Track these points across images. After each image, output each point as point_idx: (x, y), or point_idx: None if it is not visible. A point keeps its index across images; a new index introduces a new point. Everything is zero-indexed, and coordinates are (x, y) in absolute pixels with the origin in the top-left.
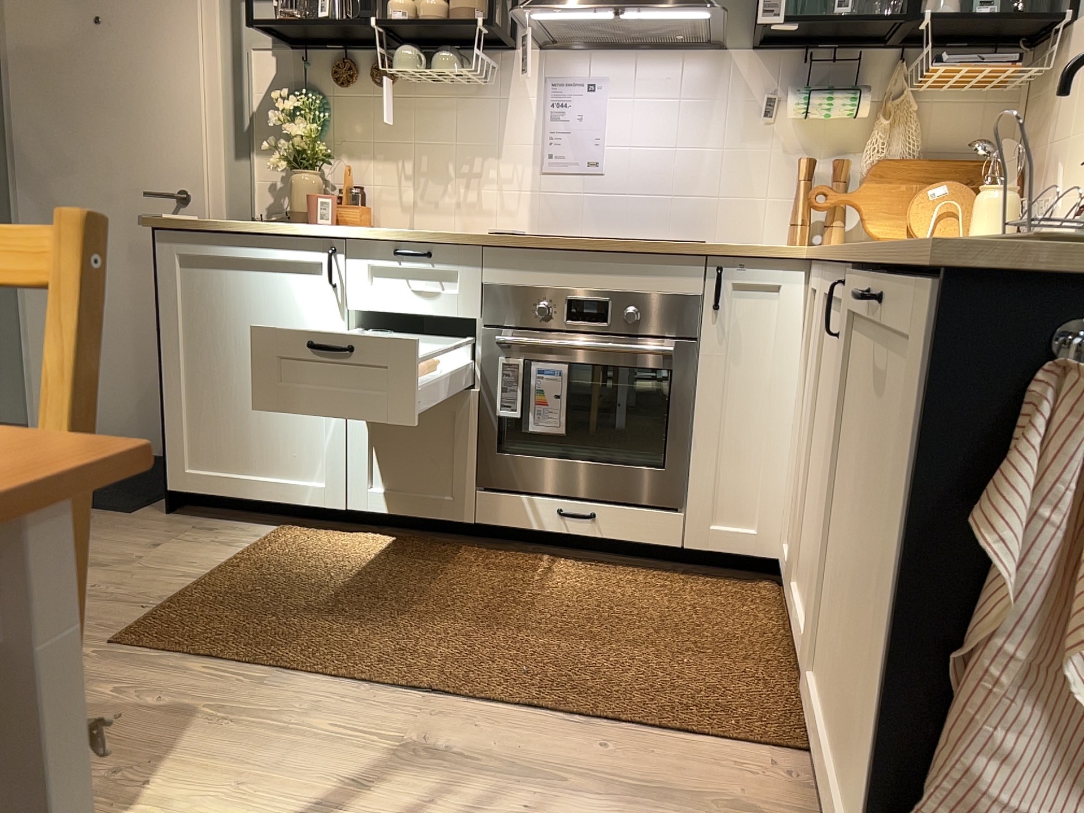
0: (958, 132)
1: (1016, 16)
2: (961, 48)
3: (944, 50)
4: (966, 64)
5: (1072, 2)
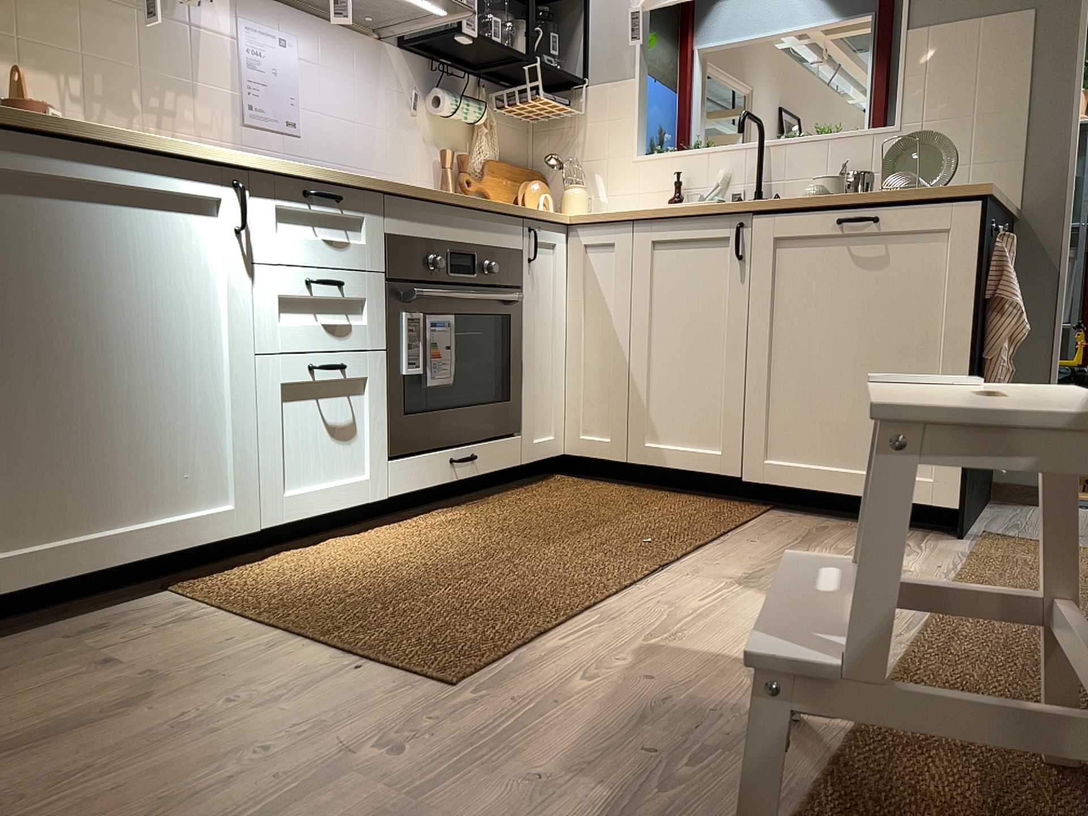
0: (508, 146)
1: (565, 74)
2: (506, 86)
3: (497, 85)
4: (551, 99)
5: (579, 73)
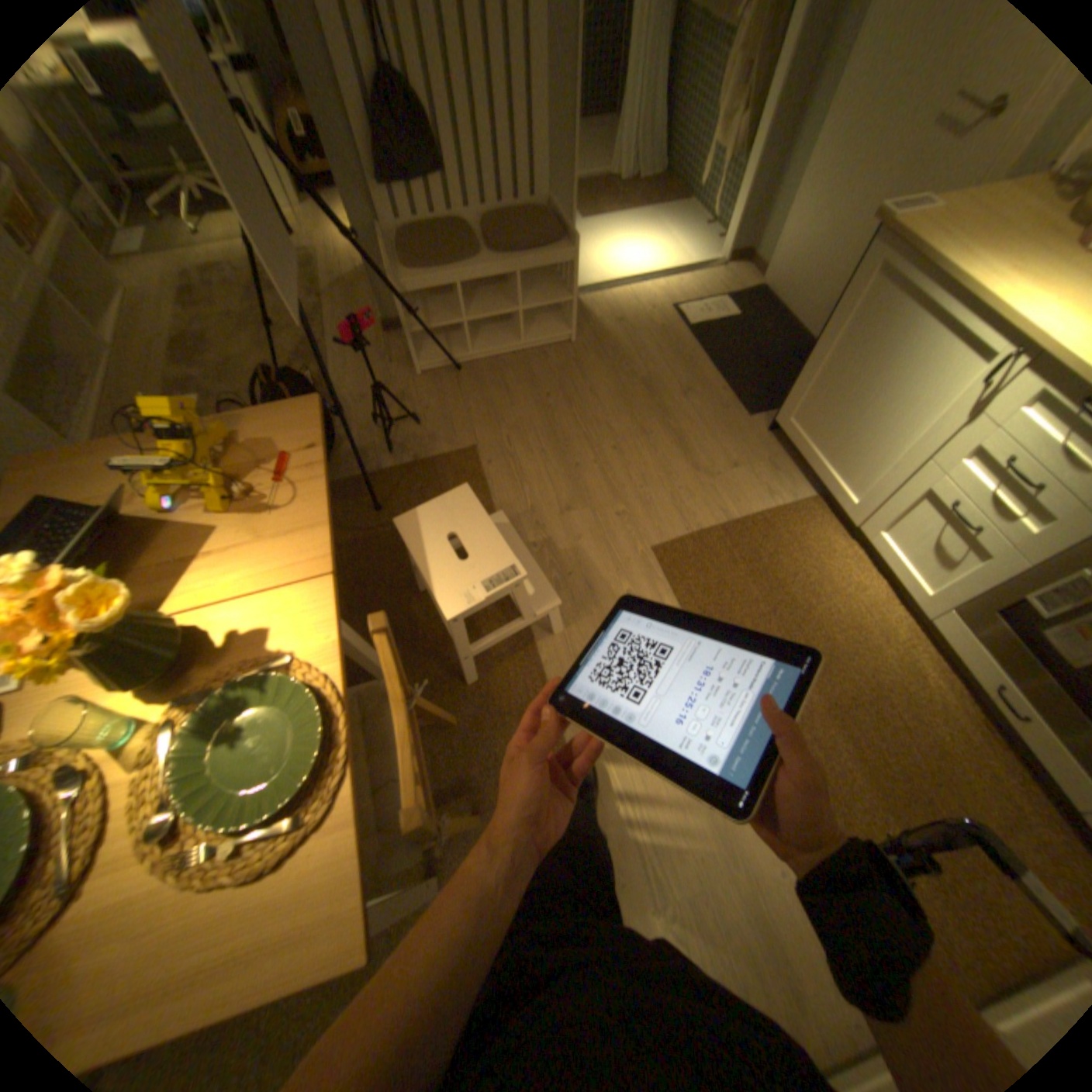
0: None
1: None
2: None
3: None
4: None
5: None
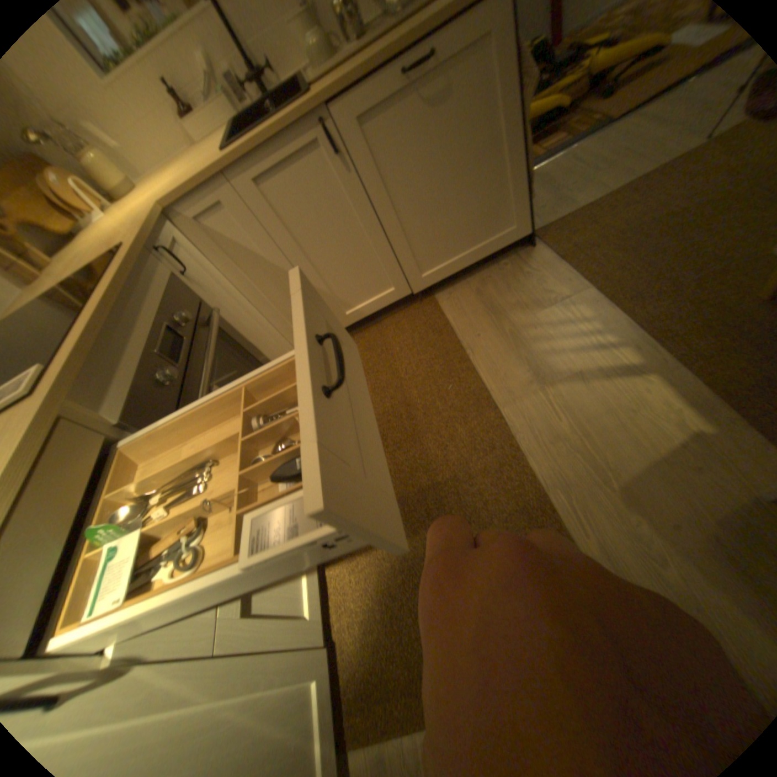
0: None
1: None
2: None
3: None
4: None
5: None
